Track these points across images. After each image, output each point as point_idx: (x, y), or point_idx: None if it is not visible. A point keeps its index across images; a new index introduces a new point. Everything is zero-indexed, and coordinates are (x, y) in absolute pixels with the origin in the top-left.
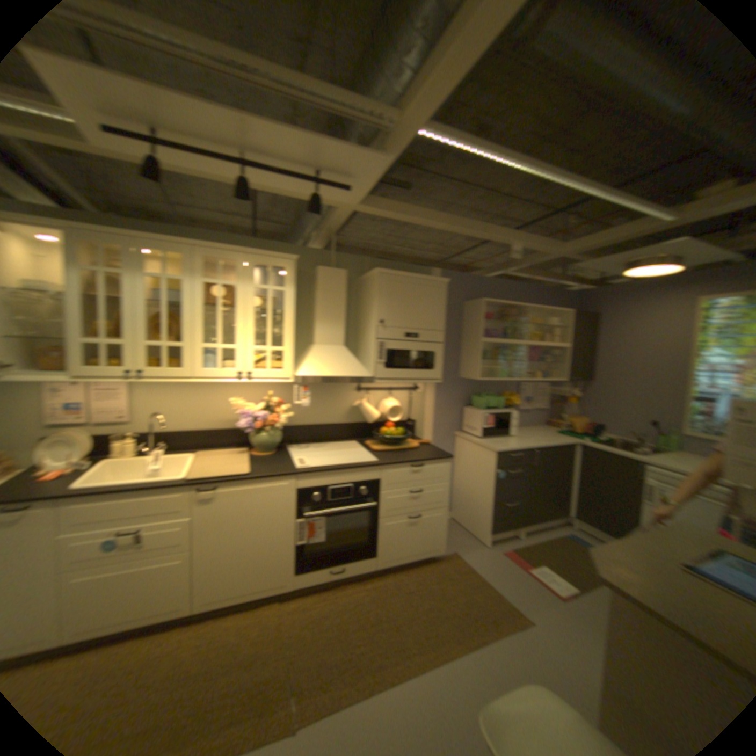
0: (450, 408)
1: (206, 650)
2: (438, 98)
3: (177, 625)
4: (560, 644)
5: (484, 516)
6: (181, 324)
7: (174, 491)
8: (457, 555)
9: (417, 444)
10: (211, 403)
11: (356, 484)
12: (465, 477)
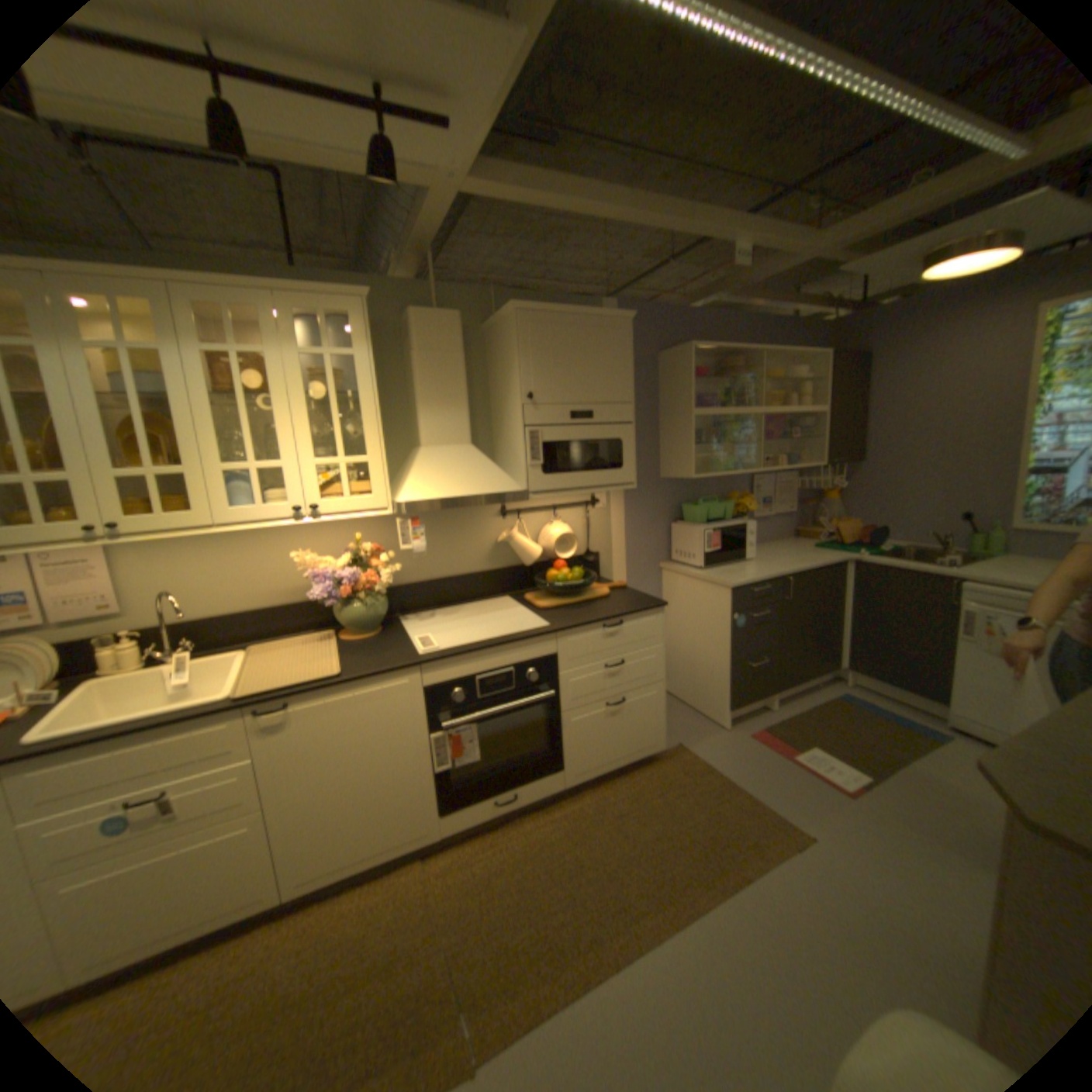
0: (652, 527)
1: (316, 955)
2: None
3: (265, 919)
4: (861, 866)
5: (718, 685)
6: (179, 432)
7: (218, 720)
8: (684, 748)
9: (608, 591)
10: (264, 564)
11: (521, 667)
12: (685, 630)
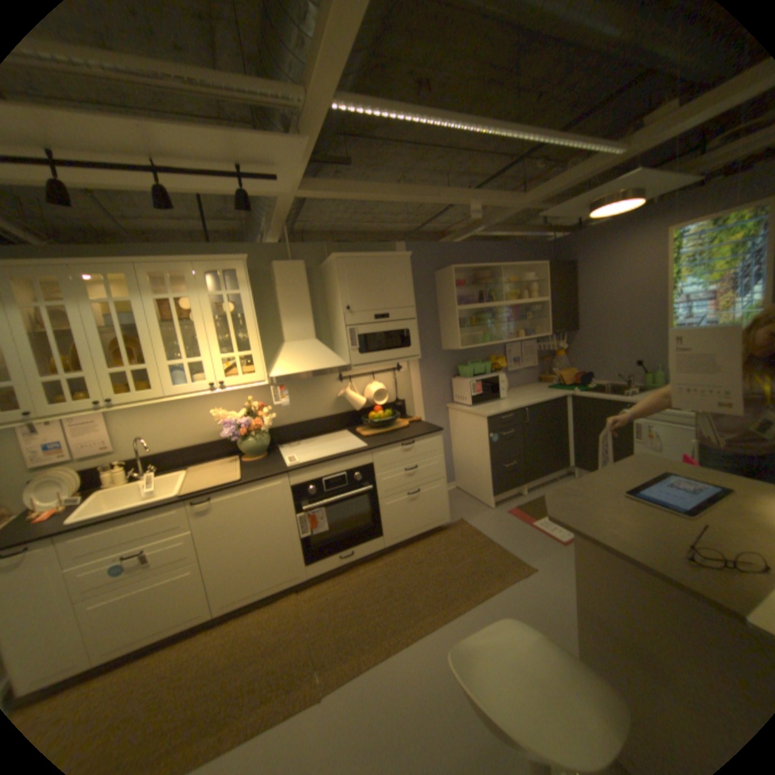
0: (439, 381)
1: (233, 645)
2: (337, 68)
3: (203, 628)
4: (562, 583)
5: (485, 480)
6: (144, 345)
7: (171, 508)
8: (463, 521)
9: (409, 423)
10: (195, 417)
11: (351, 471)
12: (464, 446)
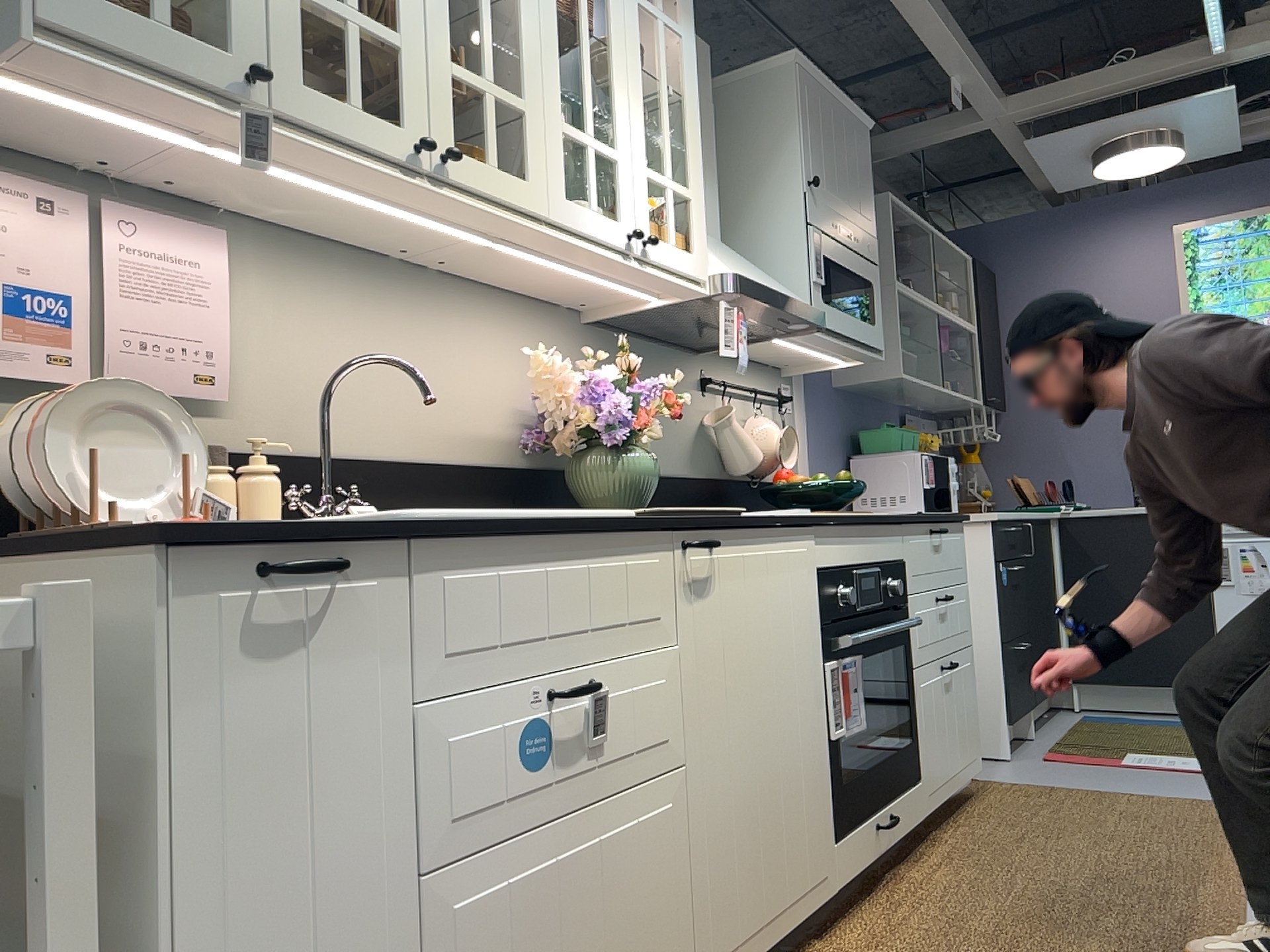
0: (834, 460)
1: None
2: None
3: None
4: None
5: (981, 687)
6: (525, 43)
7: (650, 544)
8: (983, 779)
9: None
10: (441, 371)
11: (883, 569)
12: None
